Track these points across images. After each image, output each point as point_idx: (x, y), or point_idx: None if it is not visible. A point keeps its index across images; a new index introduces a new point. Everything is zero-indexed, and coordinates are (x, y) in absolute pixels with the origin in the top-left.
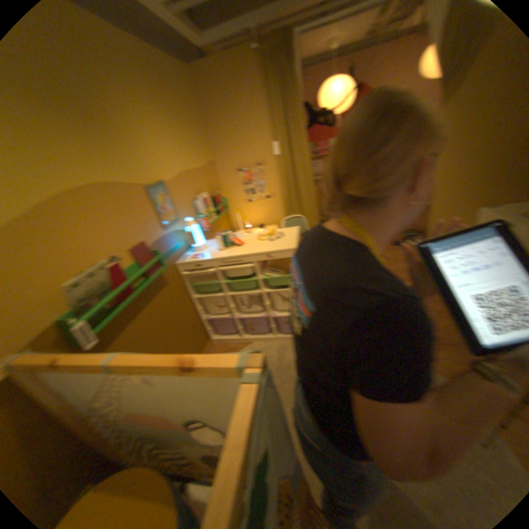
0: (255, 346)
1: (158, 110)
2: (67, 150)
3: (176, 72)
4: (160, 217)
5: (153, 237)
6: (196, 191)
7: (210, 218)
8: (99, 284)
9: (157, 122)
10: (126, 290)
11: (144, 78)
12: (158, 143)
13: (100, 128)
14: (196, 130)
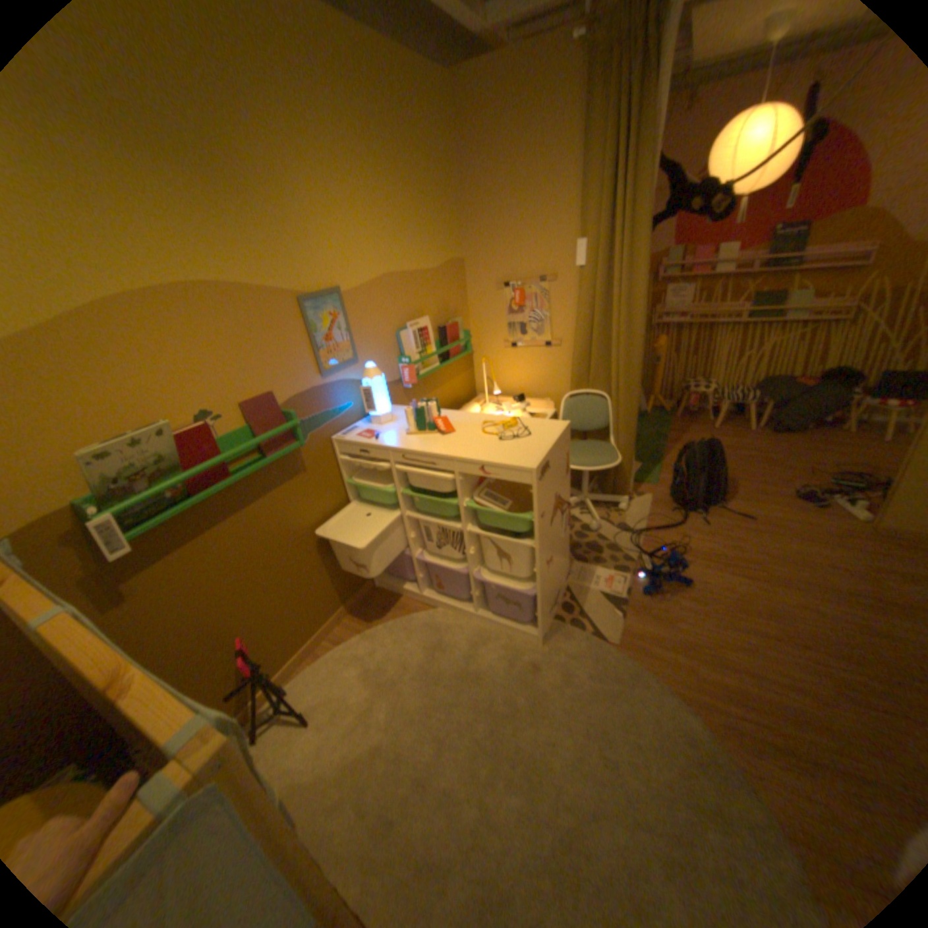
0: (439, 617)
1: (364, 158)
2: (158, 221)
3: (424, 83)
4: (322, 354)
5: (300, 387)
6: (412, 313)
7: (427, 366)
8: (160, 459)
9: (357, 181)
10: (218, 473)
11: (349, 95)
12: (349, 220)
13: (234, 186)
14: (441, 199)
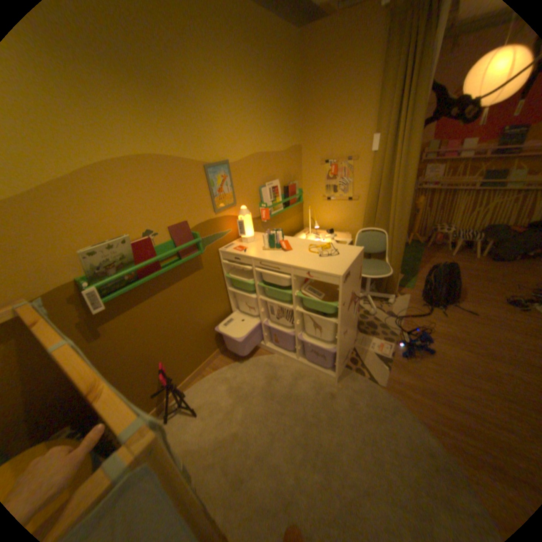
0: (275, 360)
1: (247, 82)
2: (128, 118)
3: (284, 37)
4: (216, 200)
5: (202, 219)
6: (269, 177)
7: (276, 210)
8: (122, 257)
9: (242, 96)
10: (154, 267)
11: (240, 44)
12: (236, 120)
13: (171, 98)
14: (290, 109)
